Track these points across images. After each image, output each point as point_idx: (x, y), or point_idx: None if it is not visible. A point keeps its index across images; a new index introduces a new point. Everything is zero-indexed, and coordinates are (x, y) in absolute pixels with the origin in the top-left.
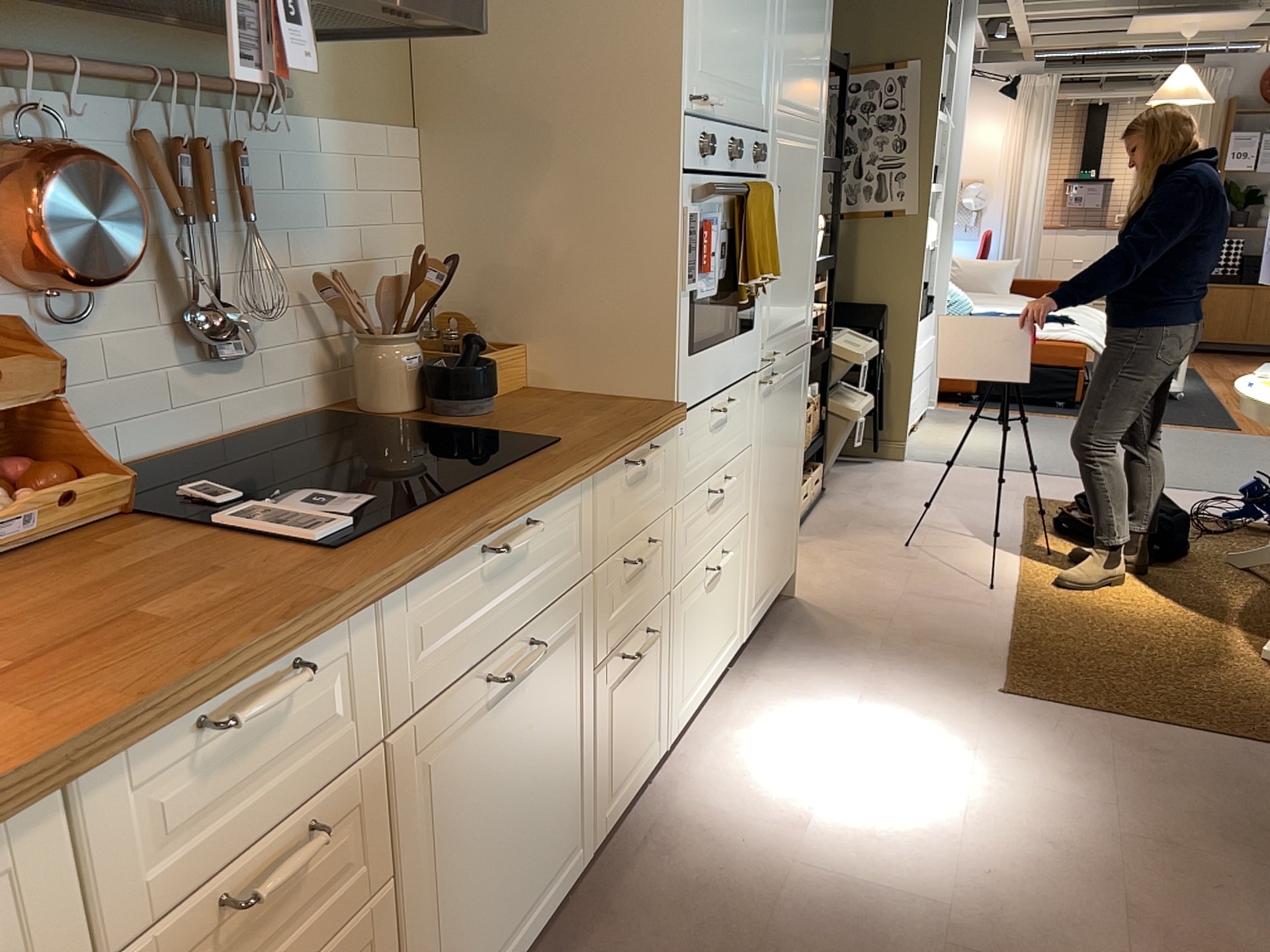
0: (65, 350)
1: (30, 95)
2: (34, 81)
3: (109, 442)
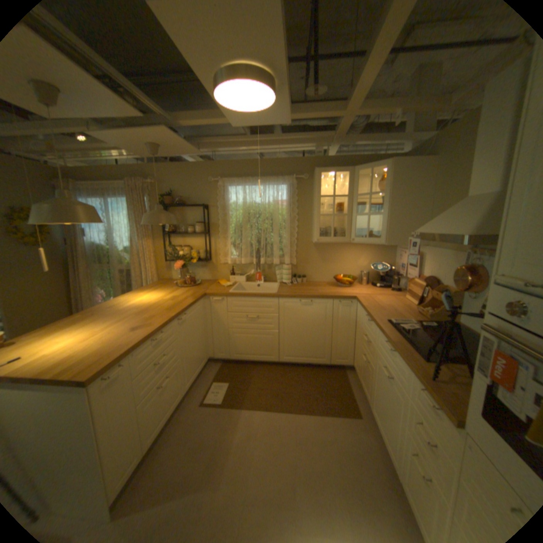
0: (473, 304)
1: (481, 256)
2: (487, 254)
3: (475, 326)
